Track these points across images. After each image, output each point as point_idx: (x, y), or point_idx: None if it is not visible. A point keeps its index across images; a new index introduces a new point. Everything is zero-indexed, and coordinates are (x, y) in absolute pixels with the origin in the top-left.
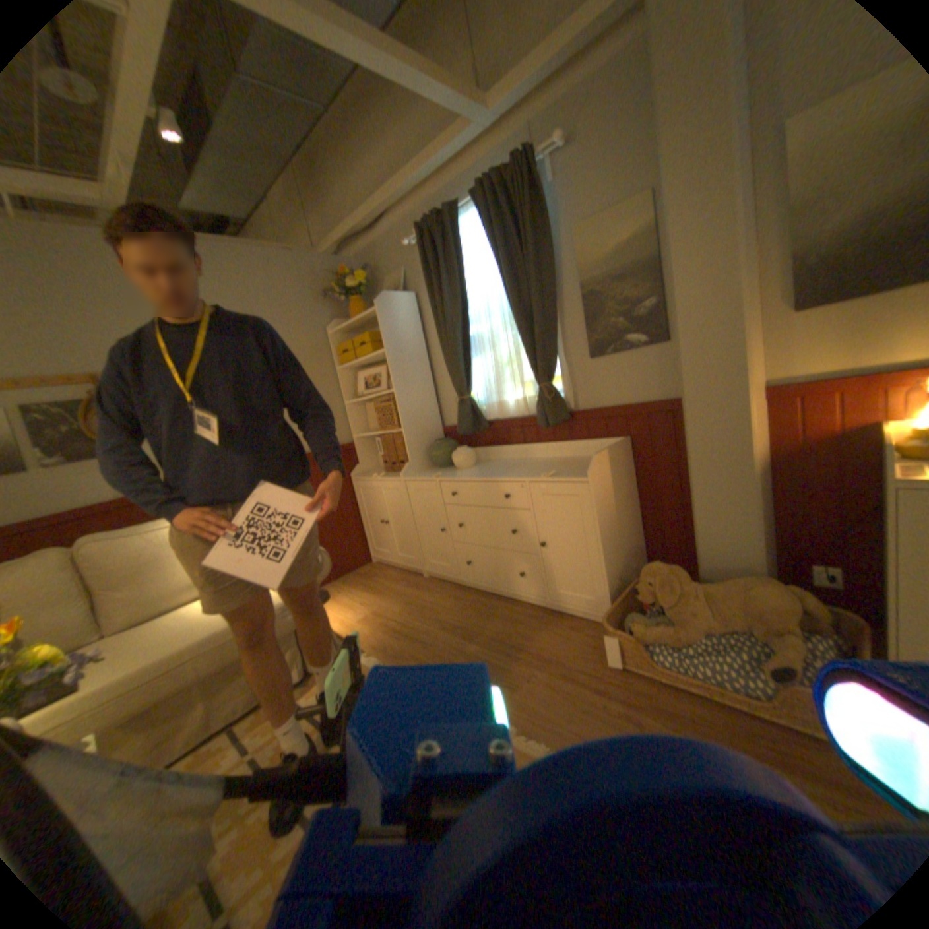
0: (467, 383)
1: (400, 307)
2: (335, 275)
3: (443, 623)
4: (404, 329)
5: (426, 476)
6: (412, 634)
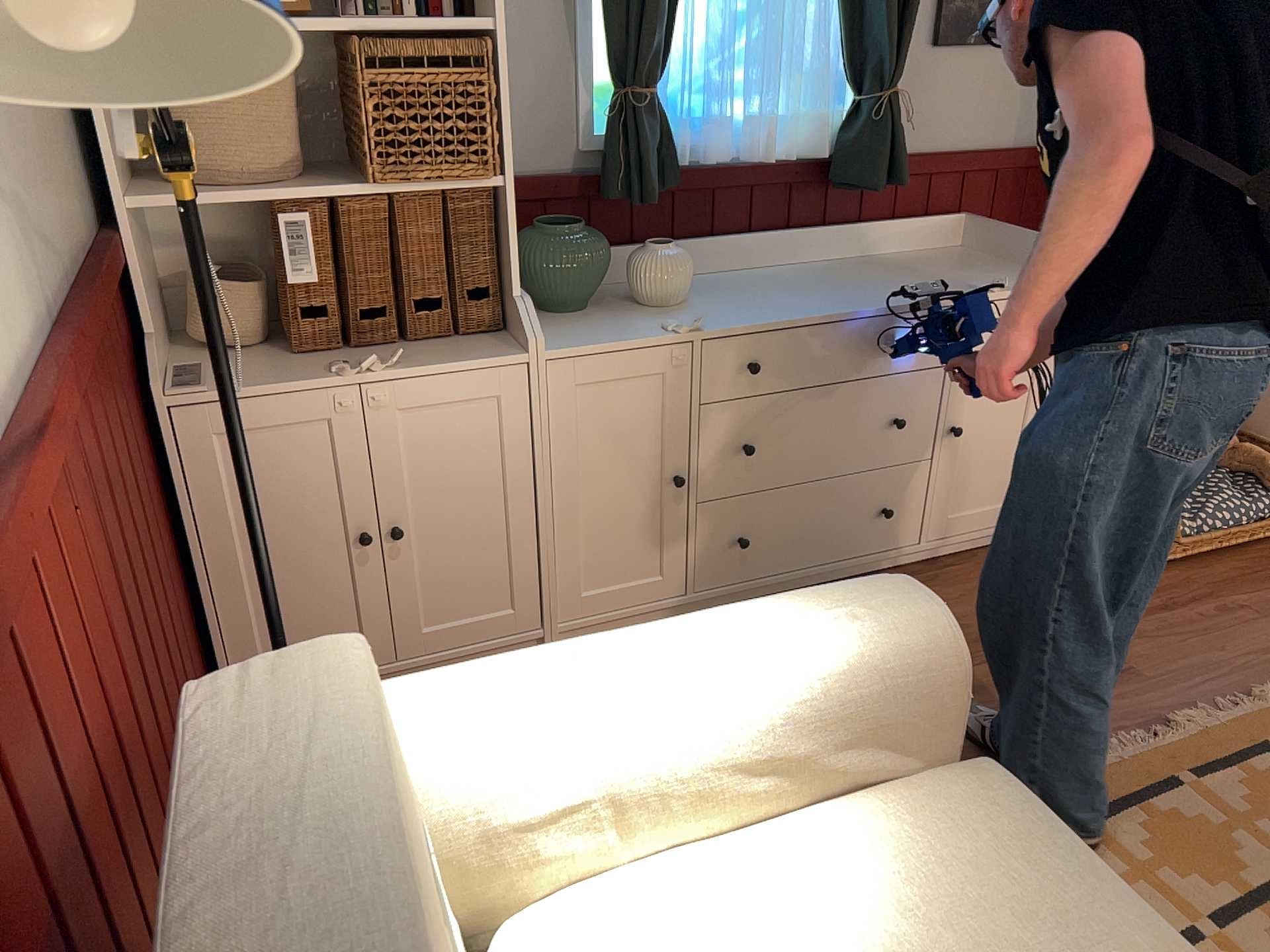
0: (668, 49)
1: None
2: None
3: None
4: None
5: (621, 334)
6: None
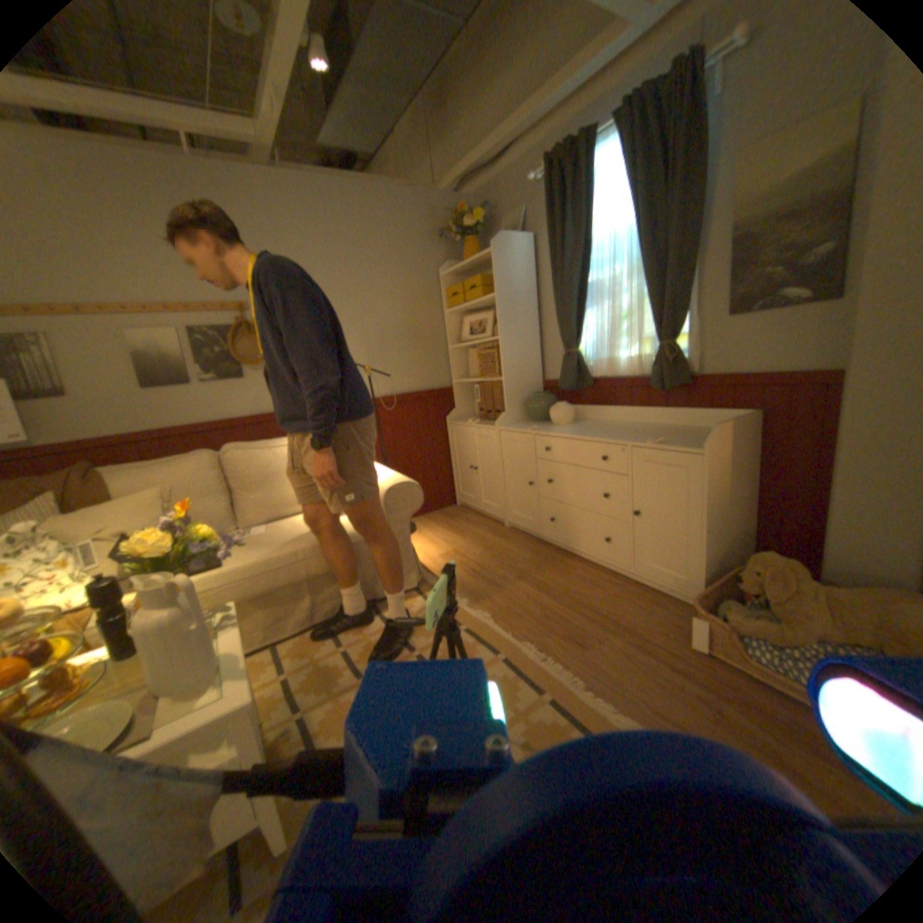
0: (576, 335)
1: (516, 249)
2: (453, 214)
3: (520, 573)
4: (517, 273)
5: (520, 428)
6: (489, 576)
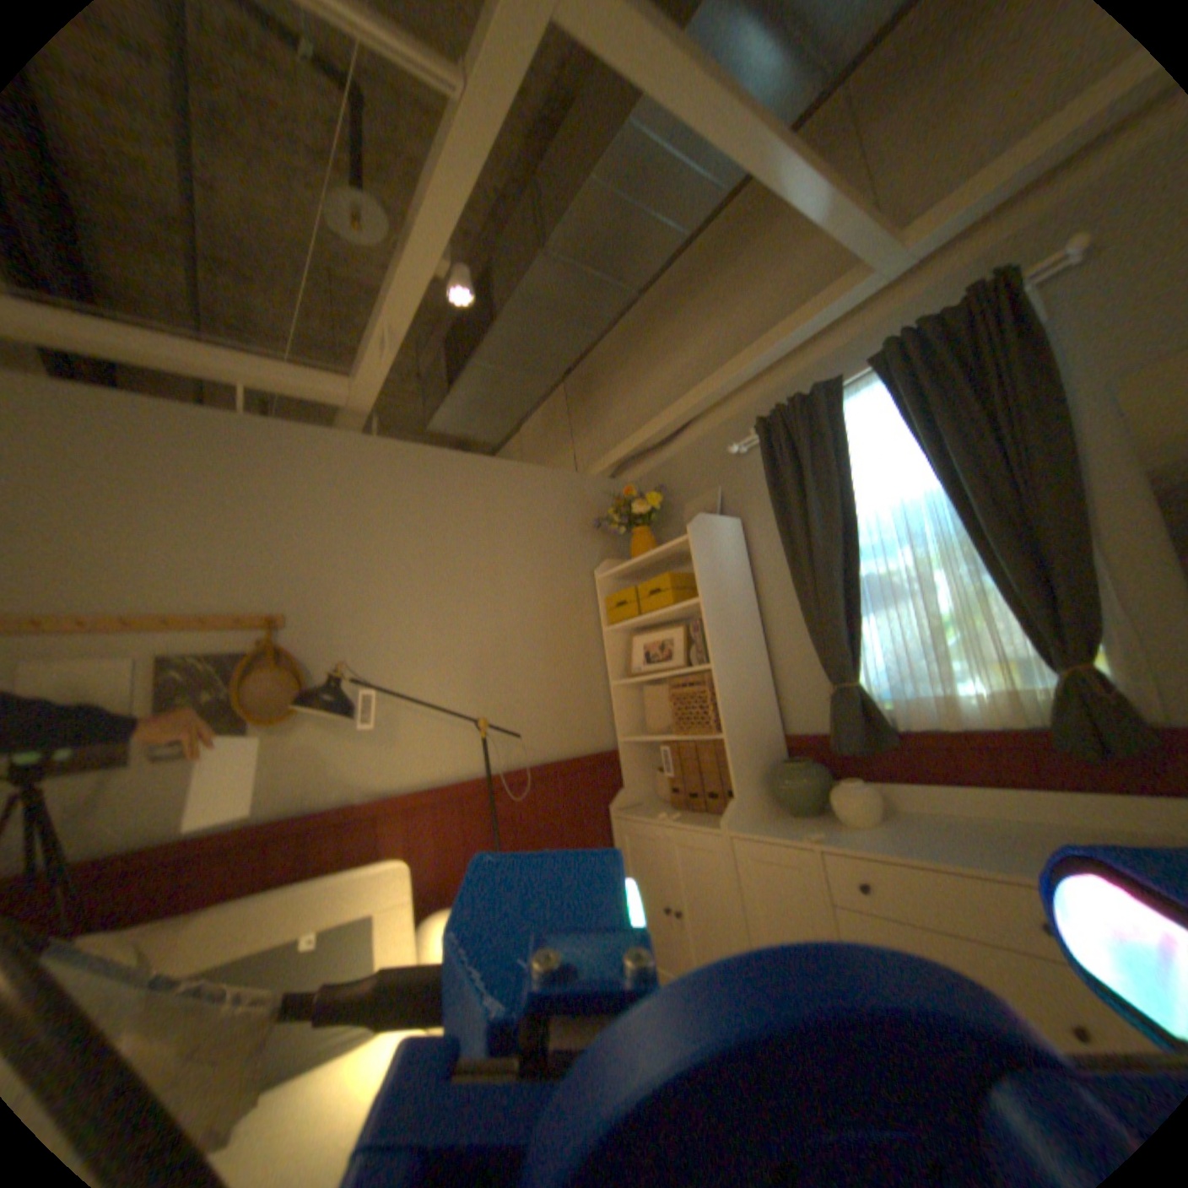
0: (856, 658)
1: (721, 536)
2: (611, 502)
3: None
4: (728, 569)
5: (780, 833)
6: None
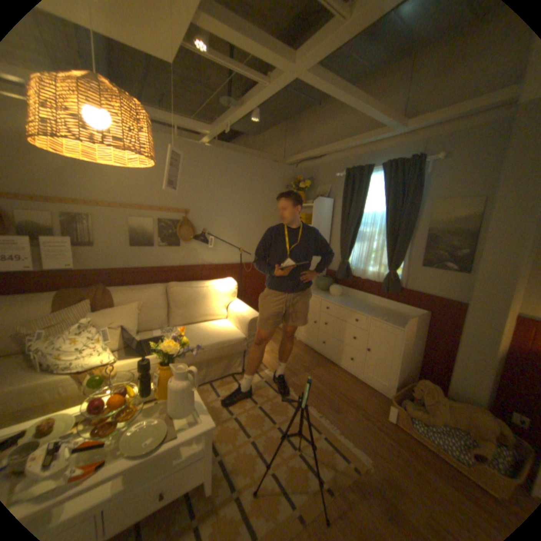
0: (348, 254)
1: (324, 206)
2: (293, 178)
3: (306, 369)
4: (323, 217)
5: (313, 293)
6: (290, 368)
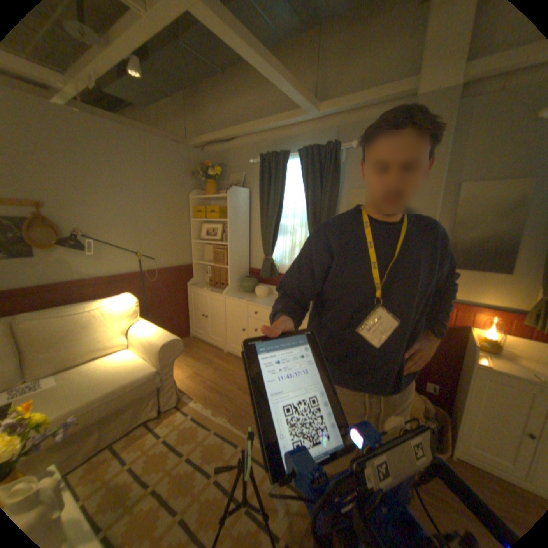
0: (271, 251)
1: (240, 197)
2: (199, 163)
3: (239, 386)
4: (240, 210)
5: (238, 298)
6: (221, 391)
